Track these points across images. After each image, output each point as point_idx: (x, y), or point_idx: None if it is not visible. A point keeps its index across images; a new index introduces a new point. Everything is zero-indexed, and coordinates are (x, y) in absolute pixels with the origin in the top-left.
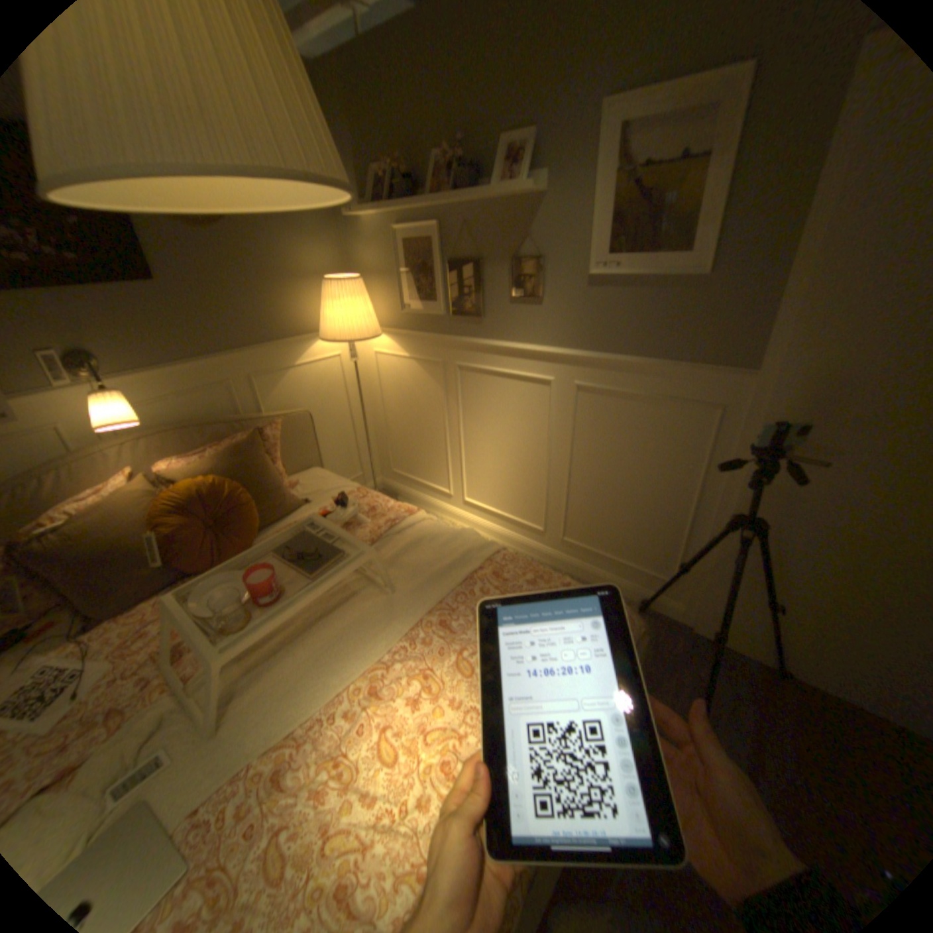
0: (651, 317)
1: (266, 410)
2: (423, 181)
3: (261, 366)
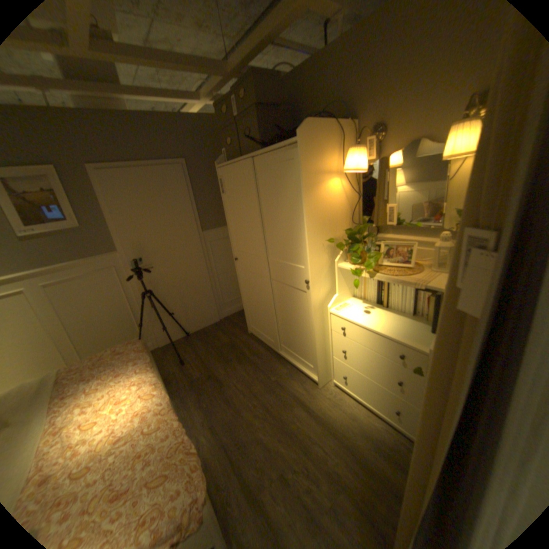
0: (63, 246)
1: None
2: None
3: None
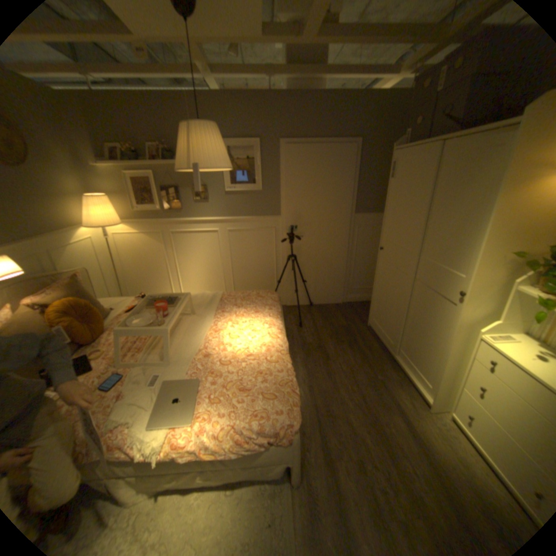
0: (248, 204)
1: (60, 270)
2: (142, 155)
3: (54, 245)
